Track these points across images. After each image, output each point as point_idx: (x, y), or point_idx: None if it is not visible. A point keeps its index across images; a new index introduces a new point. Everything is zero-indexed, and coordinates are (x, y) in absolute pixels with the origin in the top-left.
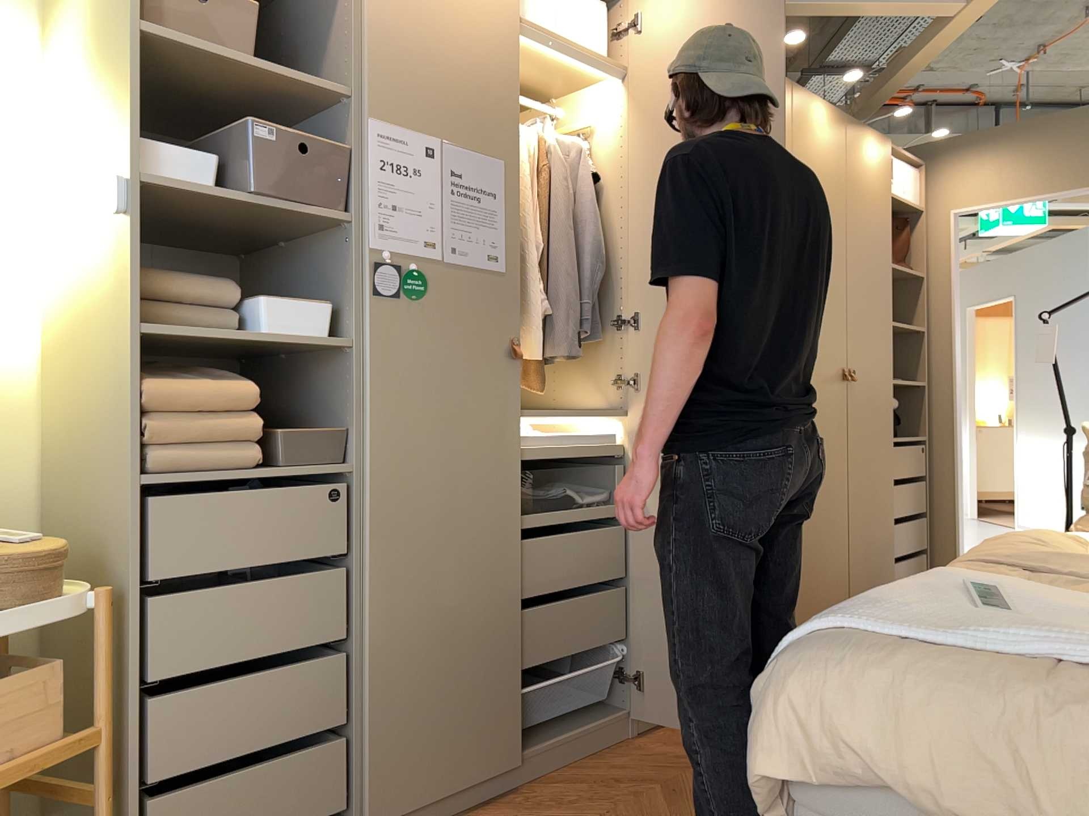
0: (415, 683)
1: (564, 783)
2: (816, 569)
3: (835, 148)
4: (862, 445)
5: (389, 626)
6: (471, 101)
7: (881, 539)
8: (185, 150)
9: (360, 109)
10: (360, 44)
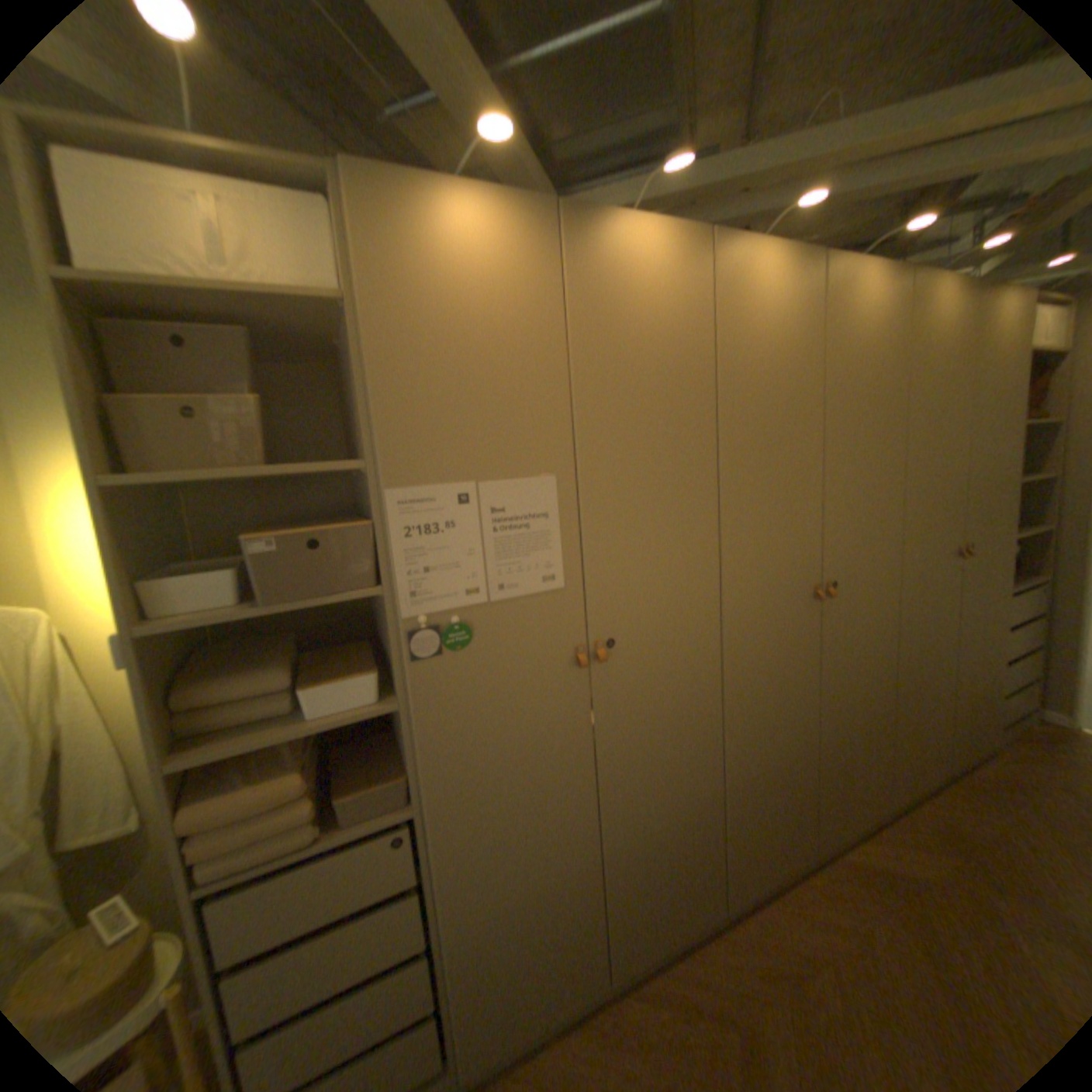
0: (497, 965)
1: (650, 999)
2: (916, 739)
3: (961, 324)
4: (973, 613)
5: (465, 930)
6: (508, 427)
7: (989, 690)
8: (190, 580)
9: (376, 479)
10: (367, 409)
